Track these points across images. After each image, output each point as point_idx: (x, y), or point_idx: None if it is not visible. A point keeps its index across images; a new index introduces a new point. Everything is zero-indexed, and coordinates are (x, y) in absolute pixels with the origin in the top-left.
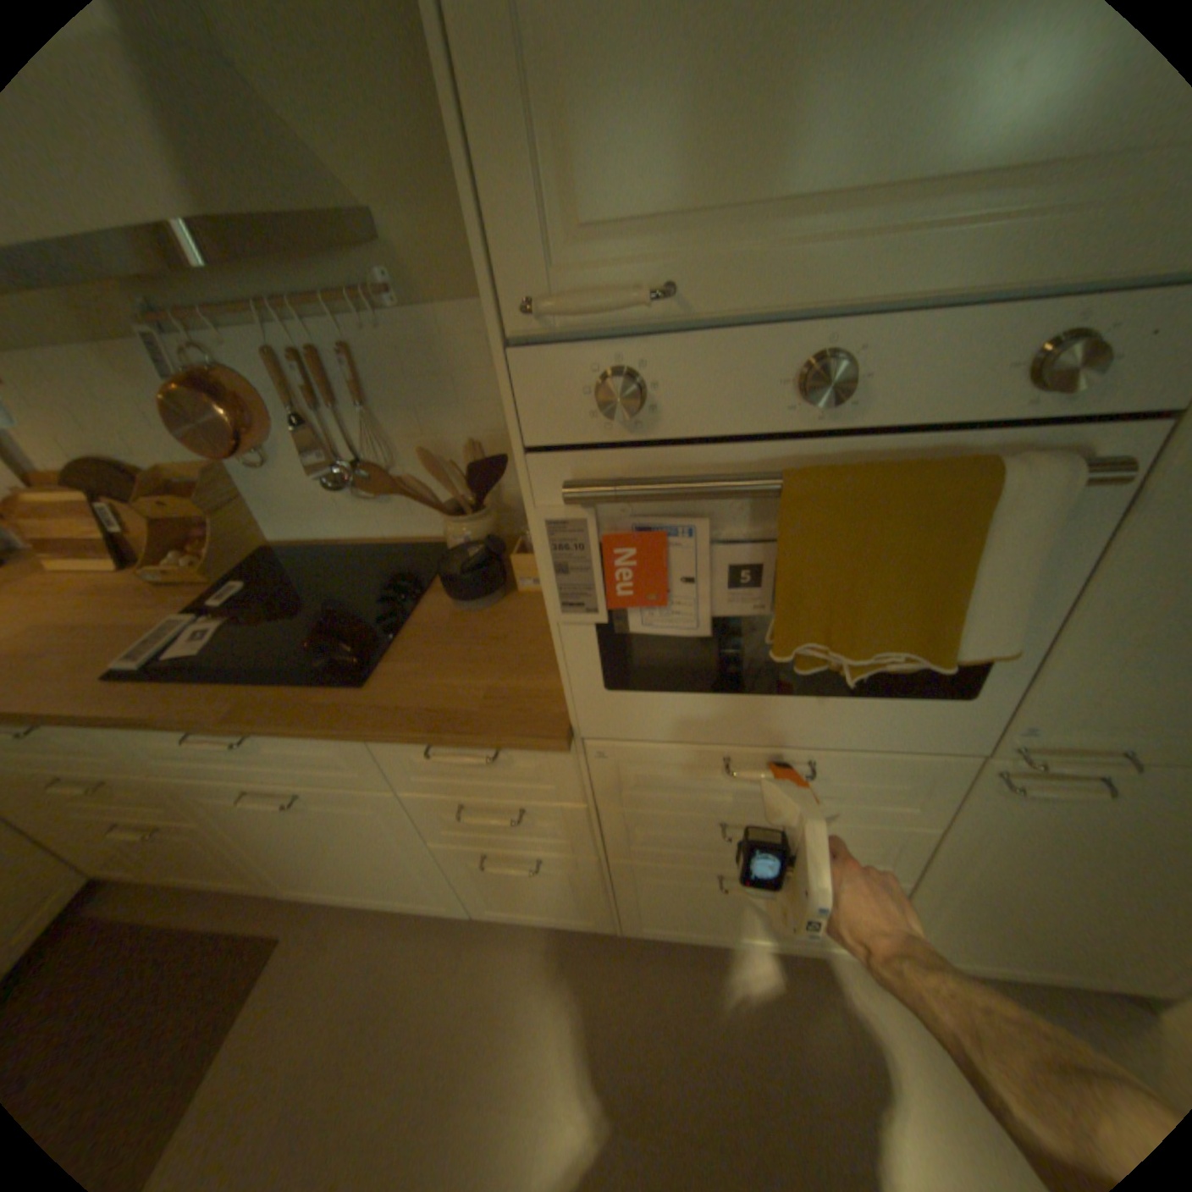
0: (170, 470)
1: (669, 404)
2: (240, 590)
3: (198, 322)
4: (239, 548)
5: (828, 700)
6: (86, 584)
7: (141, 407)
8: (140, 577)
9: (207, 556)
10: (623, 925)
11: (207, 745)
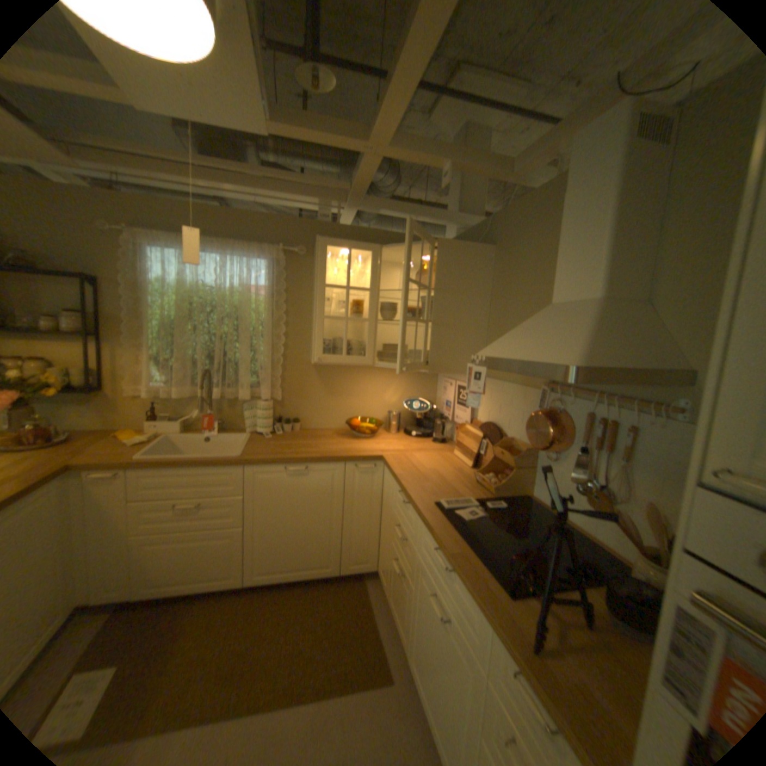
0: (517, 442)
1: None
2: (503, 509)
3: (569, 393)
4: (518, 490)
5: None
6: (459, 466)
7: (524, 415)
8: (475, 476)
9: (503, 485)
10: None
11: (441, 560)
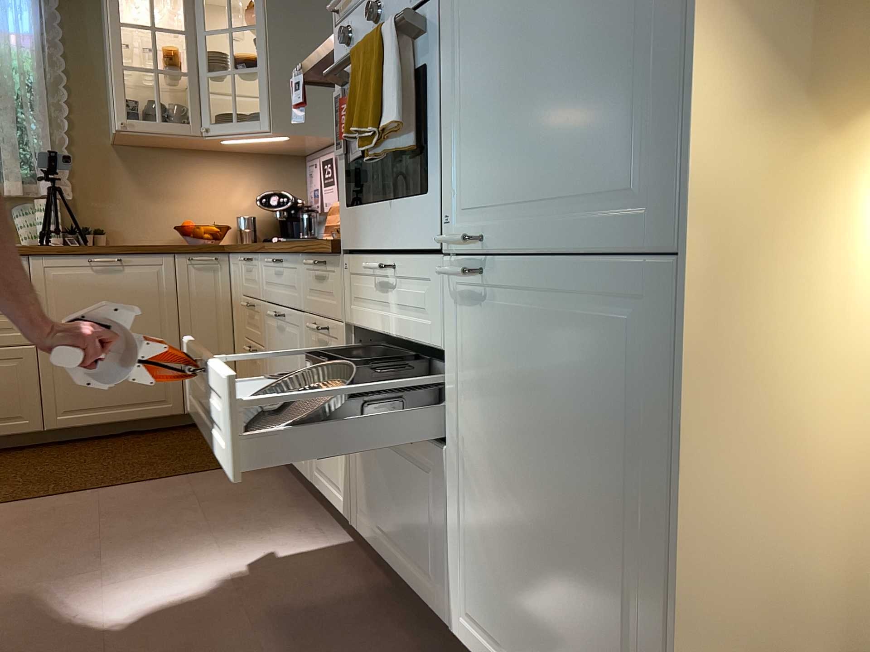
0: None
1: (358, 37)
2: None
3: None
4: None
5: (396, 203)
6: None
7: None
8: None
9: None
10: (353, 504)
11: (270, 259)
